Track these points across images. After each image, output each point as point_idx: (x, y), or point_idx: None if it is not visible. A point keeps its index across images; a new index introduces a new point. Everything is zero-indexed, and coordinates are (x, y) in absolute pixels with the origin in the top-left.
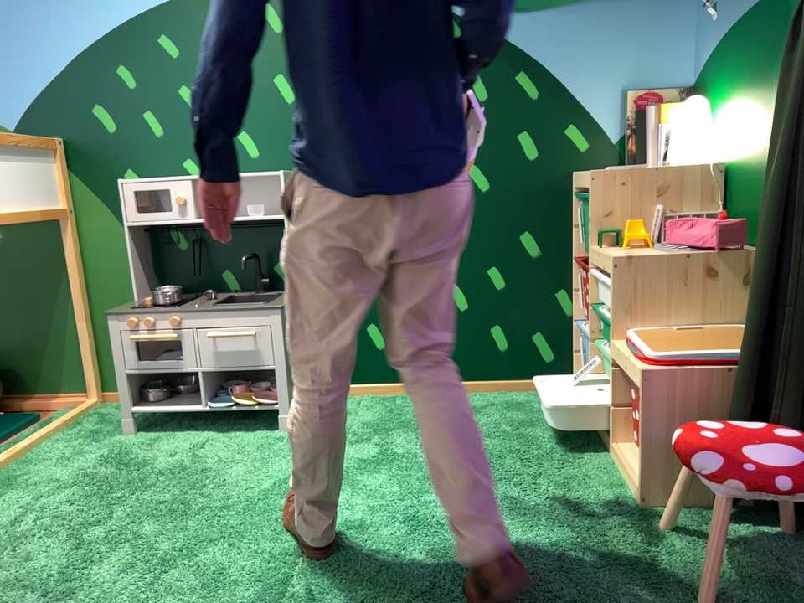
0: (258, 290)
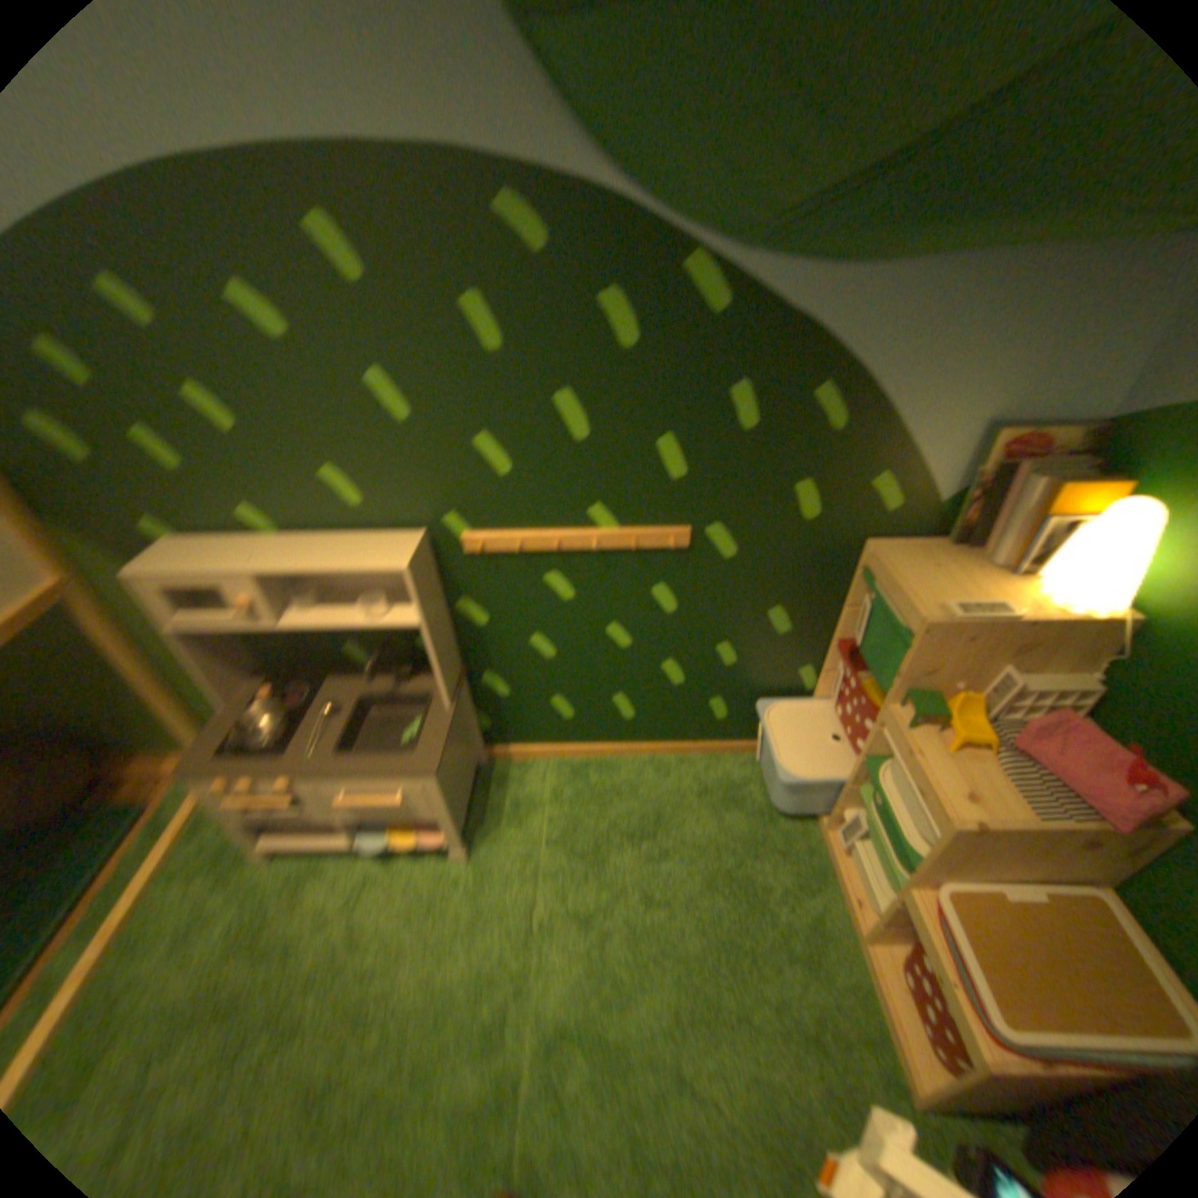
0: (401, 681)
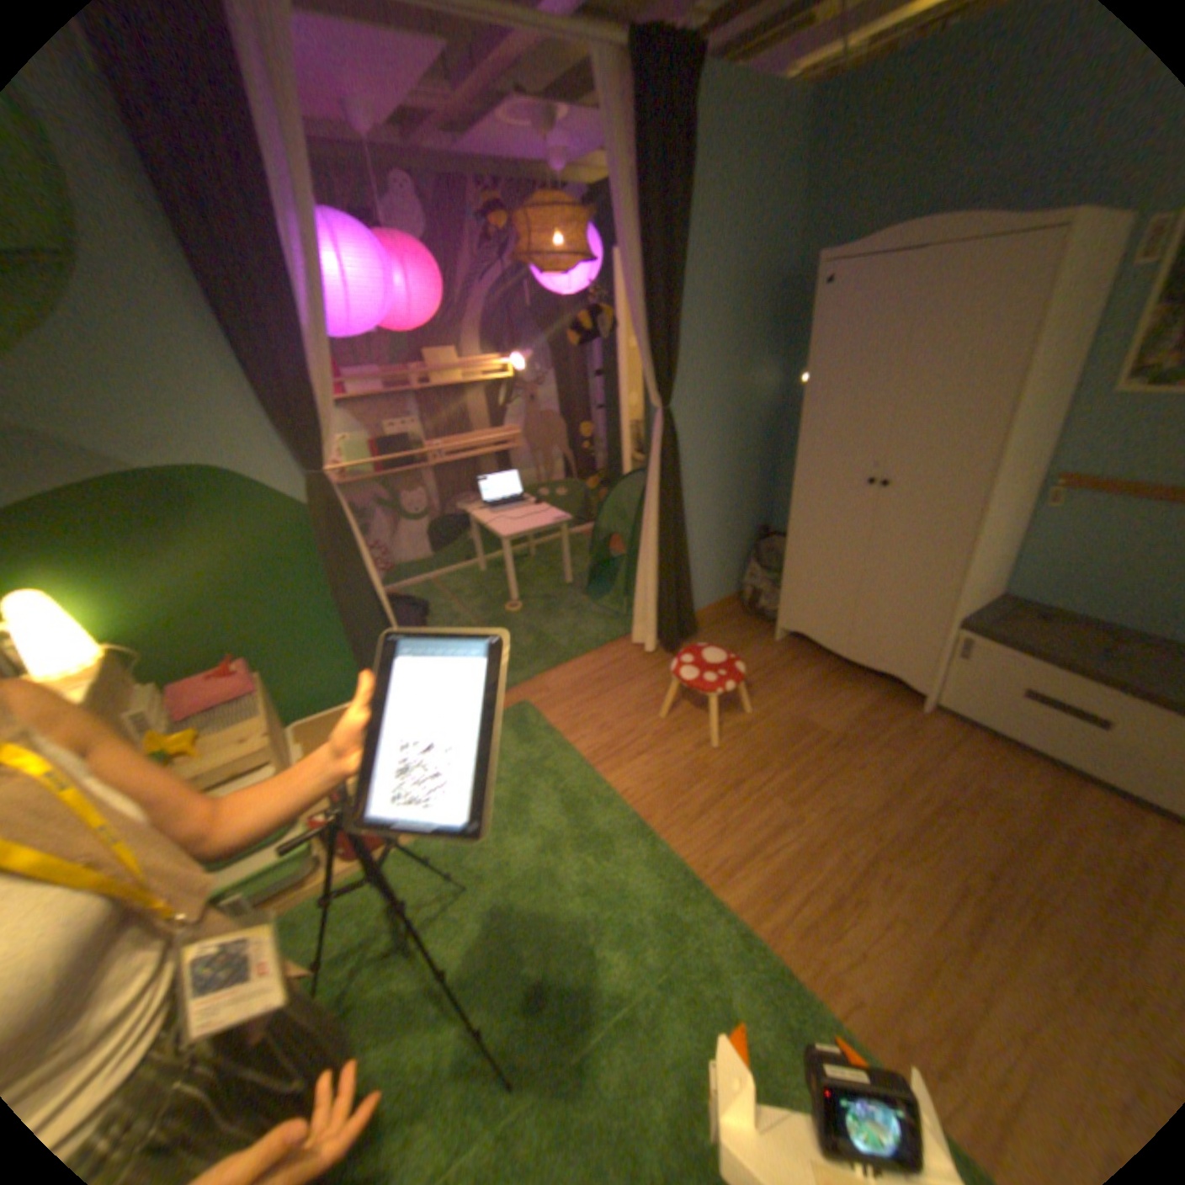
0: None
